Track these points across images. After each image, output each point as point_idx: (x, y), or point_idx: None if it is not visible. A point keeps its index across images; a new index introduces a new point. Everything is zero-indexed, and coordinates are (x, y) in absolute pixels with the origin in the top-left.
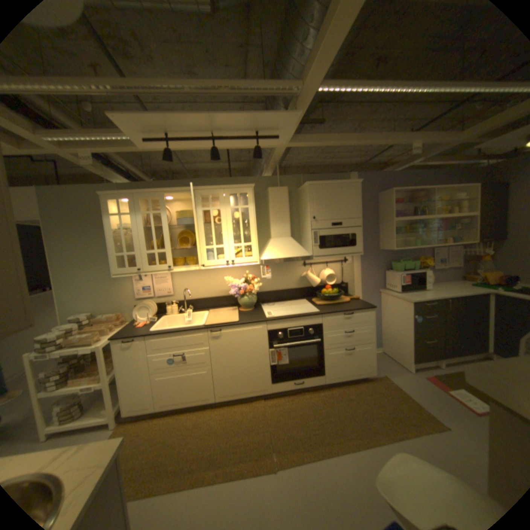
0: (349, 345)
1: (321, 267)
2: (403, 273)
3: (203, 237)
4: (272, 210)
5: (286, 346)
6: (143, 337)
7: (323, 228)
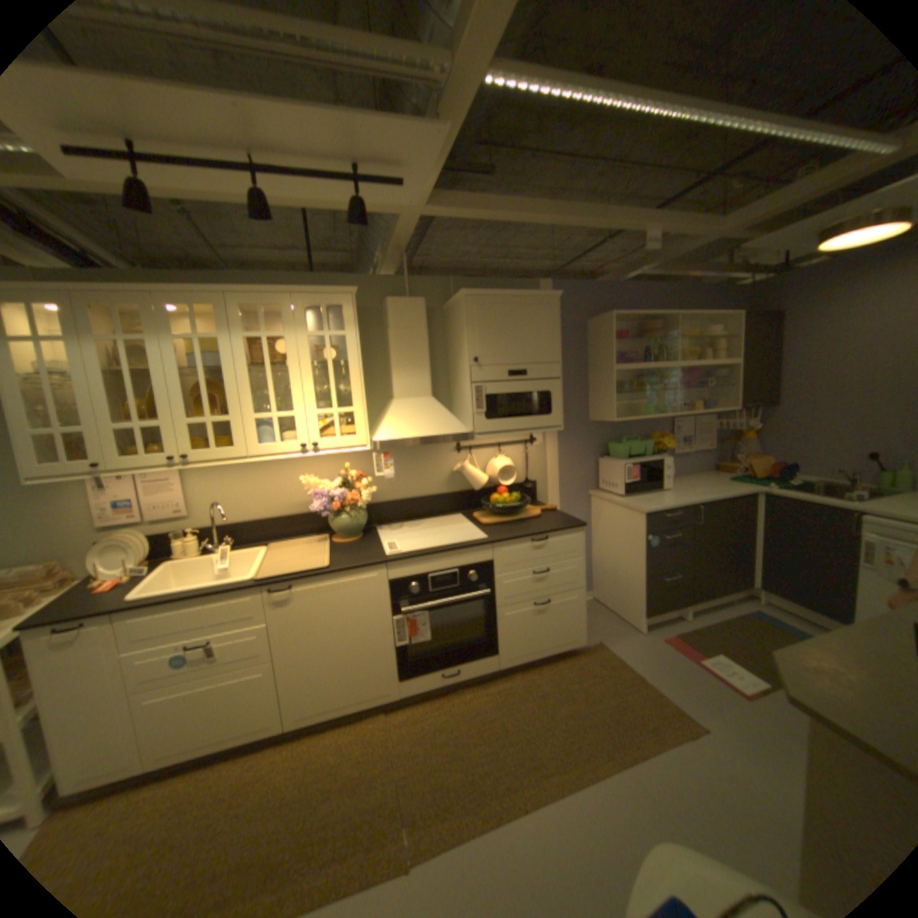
0: (539, 595)
1: (488, 453)
2: (626, 462)
3: (248, 394)
4: (395, 343)
5: (425, 608)
6: (107, 616)
7: (492, 379)
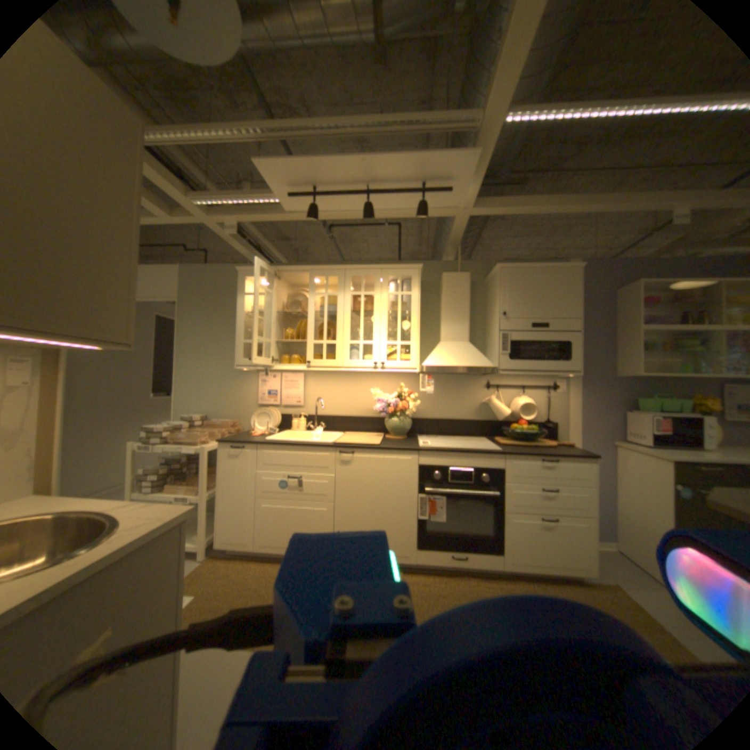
0: (547, 511)
1: (513, 392)
2: (655, 414)
3: (347, 330)
4: (444, 302)
5: (443, 492)
6: (255, 444)
7: (516, 328)
